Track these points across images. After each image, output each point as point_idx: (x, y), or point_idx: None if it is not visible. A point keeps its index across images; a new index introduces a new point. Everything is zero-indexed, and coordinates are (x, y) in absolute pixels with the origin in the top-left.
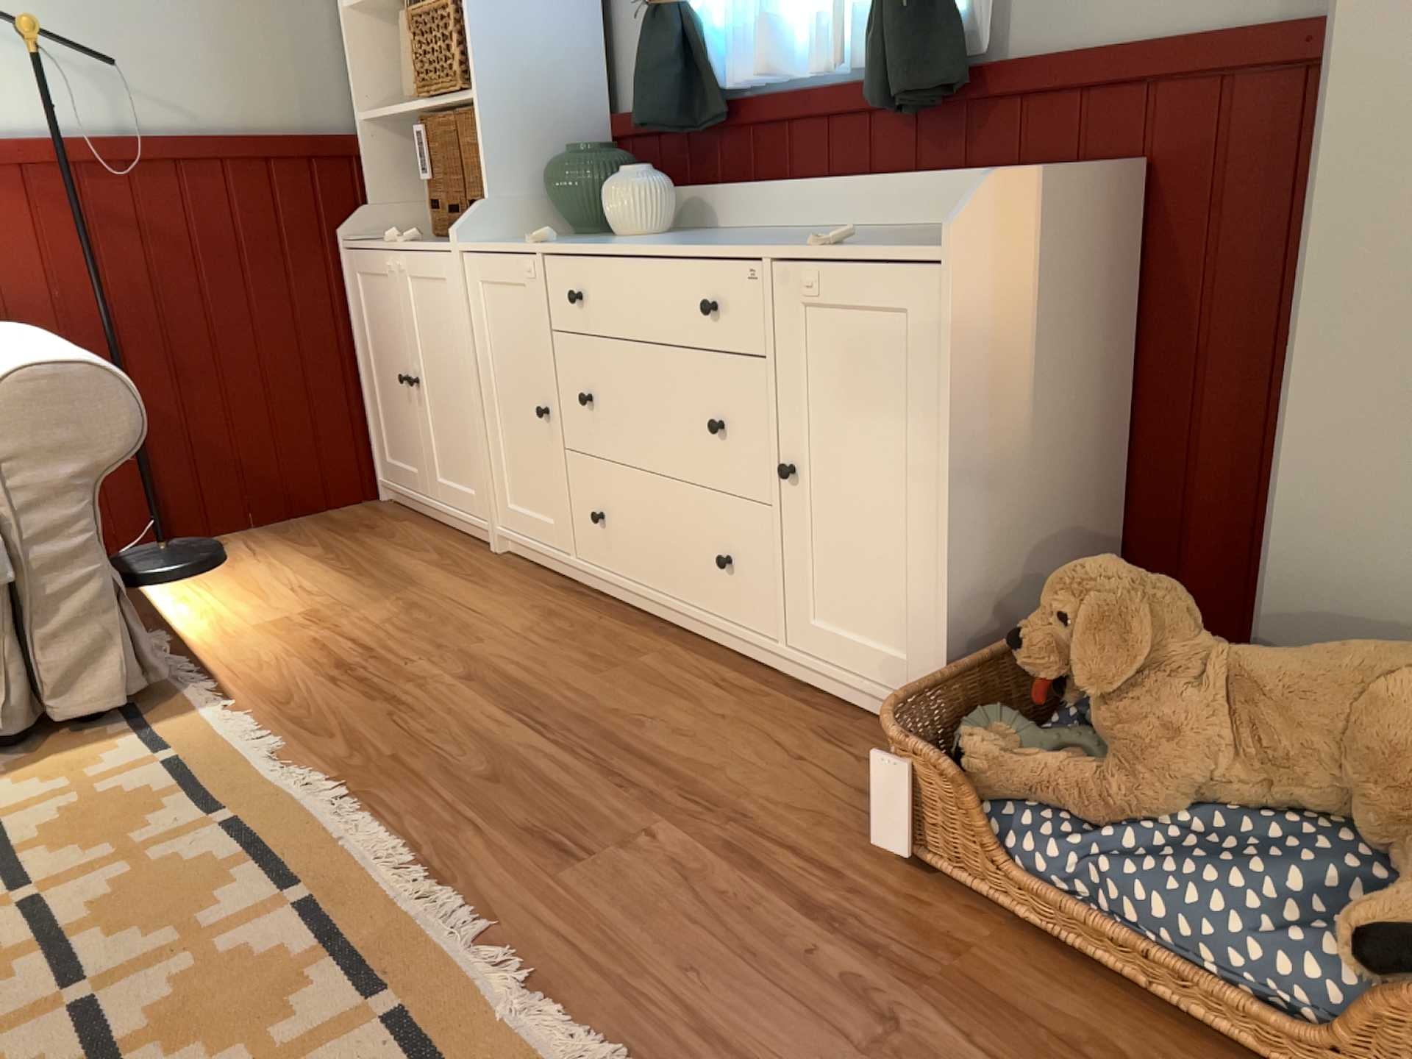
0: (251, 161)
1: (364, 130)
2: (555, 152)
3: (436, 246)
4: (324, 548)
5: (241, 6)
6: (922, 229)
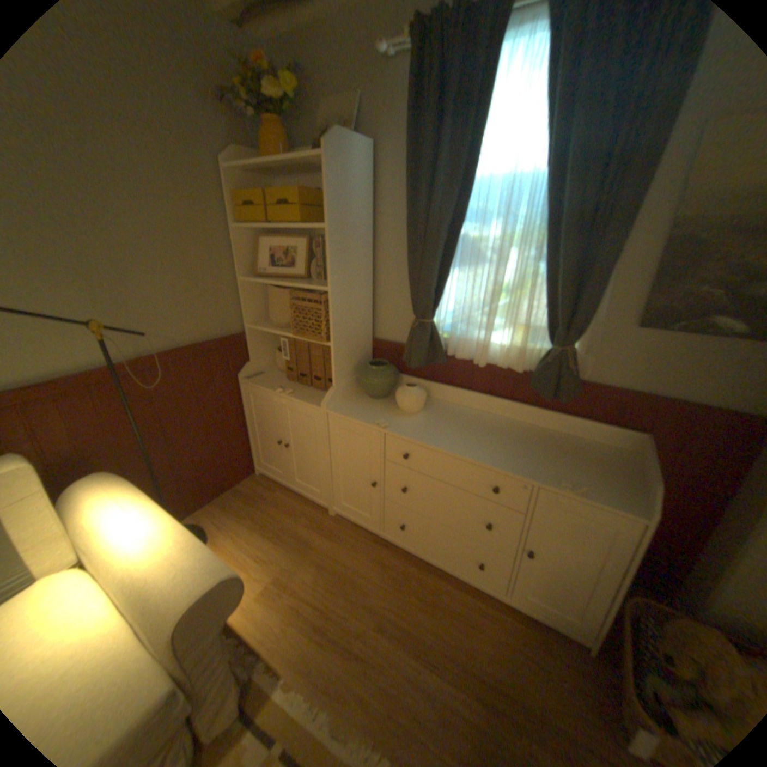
0: (200, 353)
1: (248, 329)
2: (356, 359)
3: (306, 400)
4: (250, 519)
5: (192, 281)
6: (550, 434)
